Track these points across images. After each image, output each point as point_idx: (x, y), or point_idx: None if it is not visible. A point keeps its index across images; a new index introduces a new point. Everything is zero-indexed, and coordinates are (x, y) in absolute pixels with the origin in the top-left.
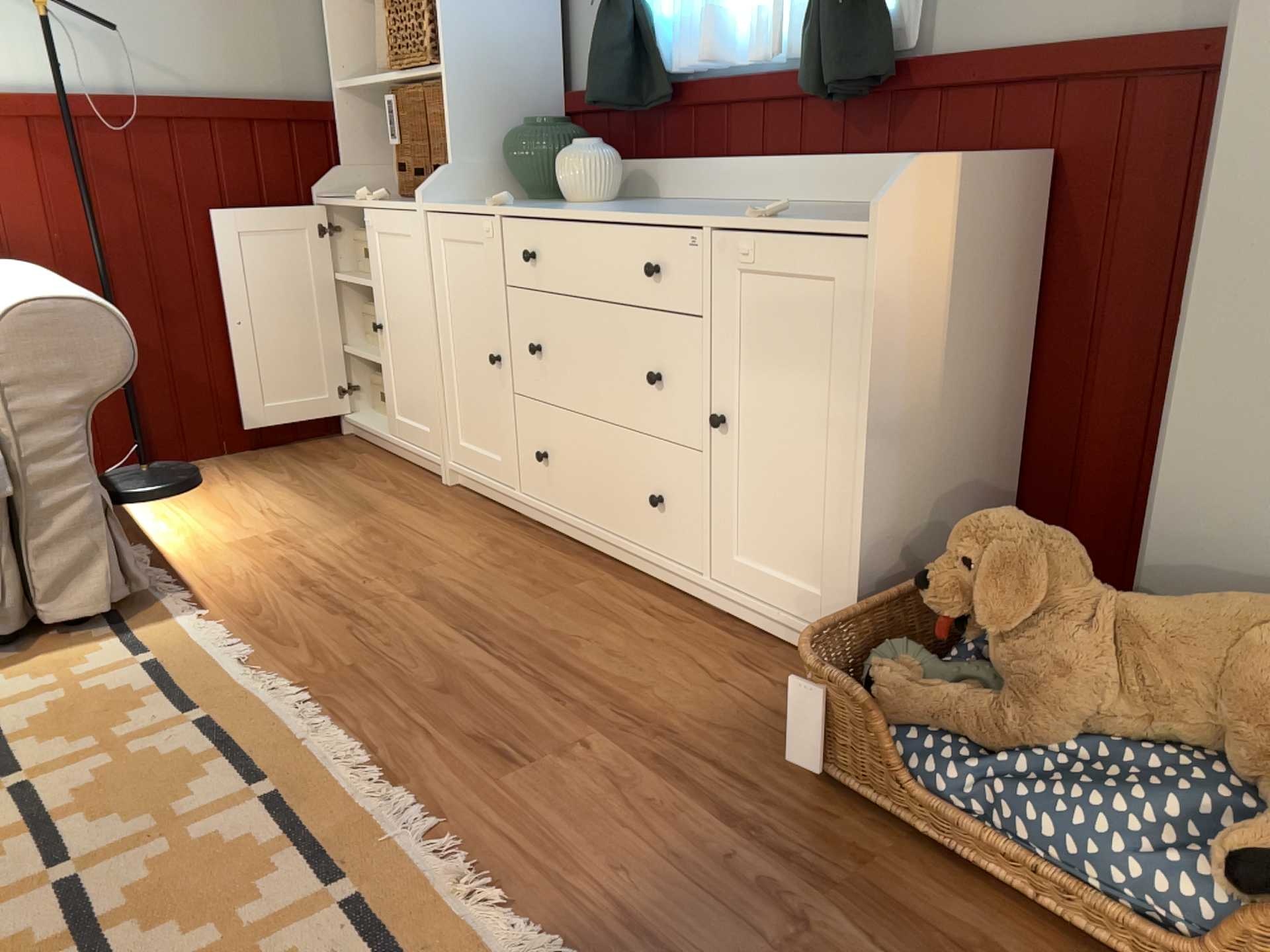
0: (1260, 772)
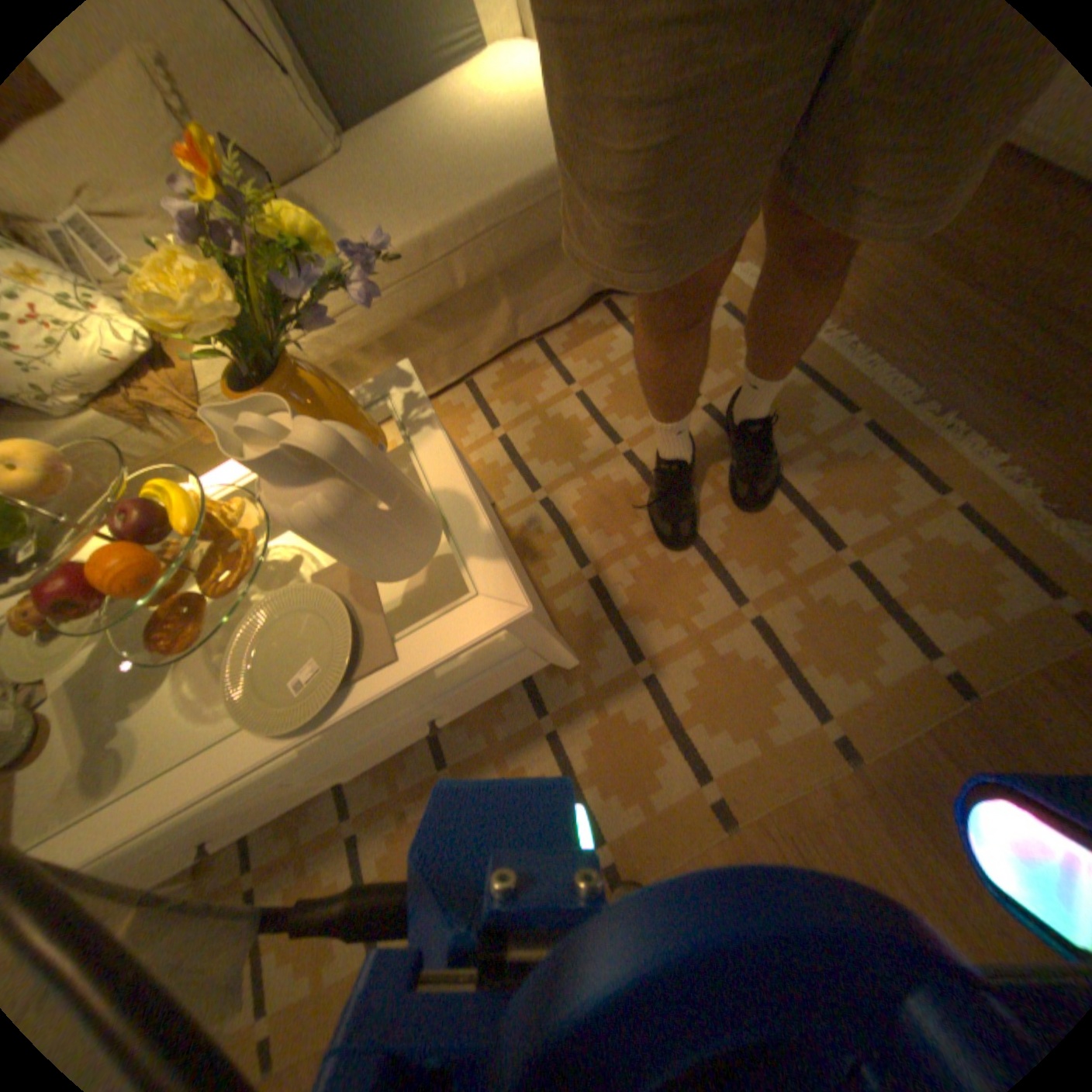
0: None
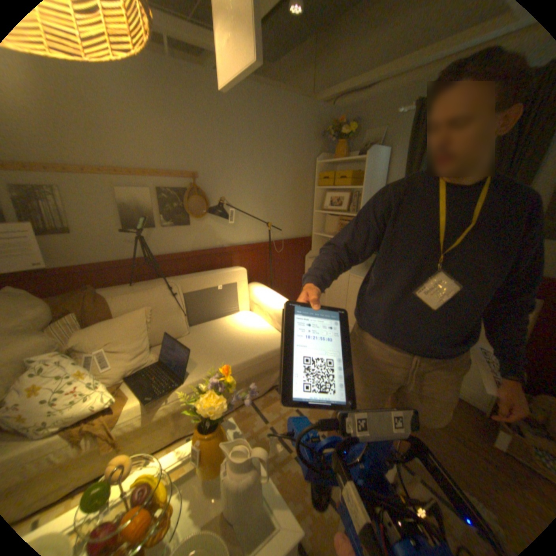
0: None
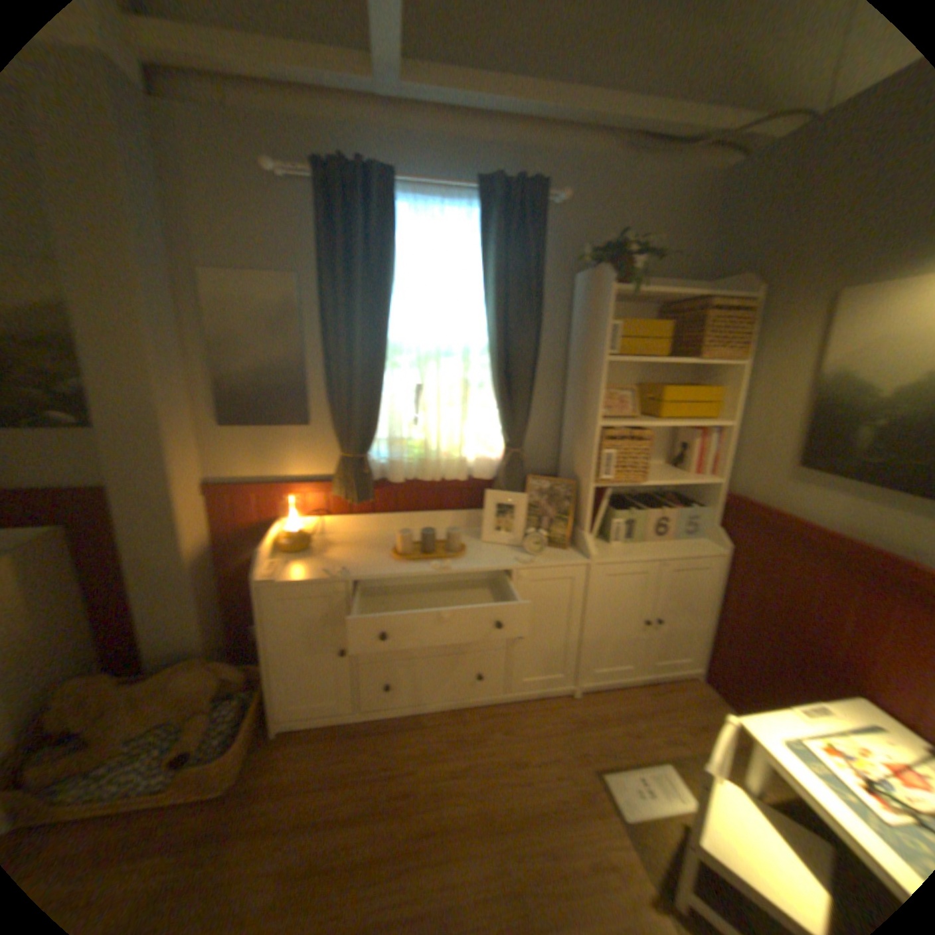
0: (185, 723)
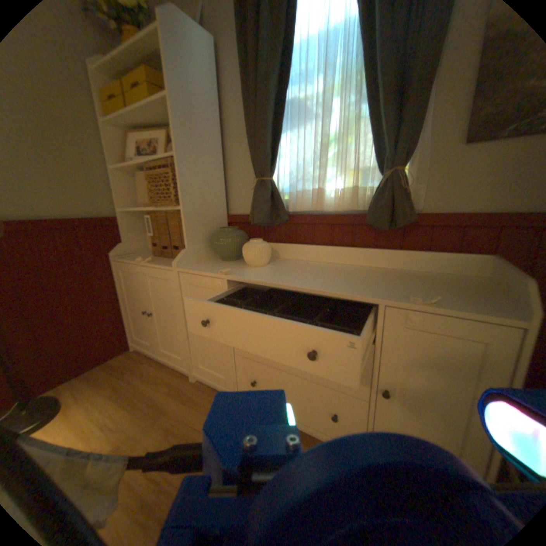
0: None
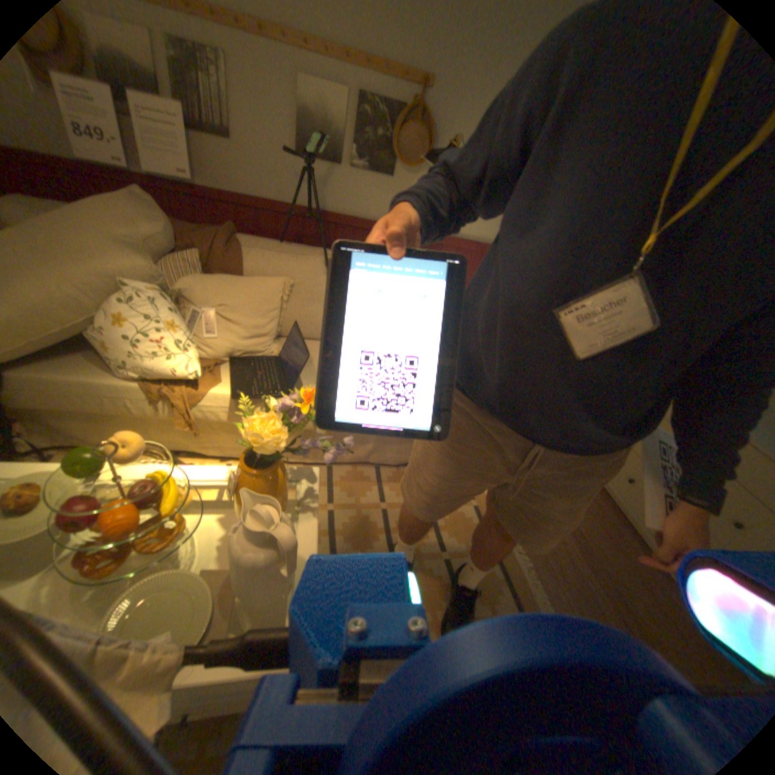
0: None
